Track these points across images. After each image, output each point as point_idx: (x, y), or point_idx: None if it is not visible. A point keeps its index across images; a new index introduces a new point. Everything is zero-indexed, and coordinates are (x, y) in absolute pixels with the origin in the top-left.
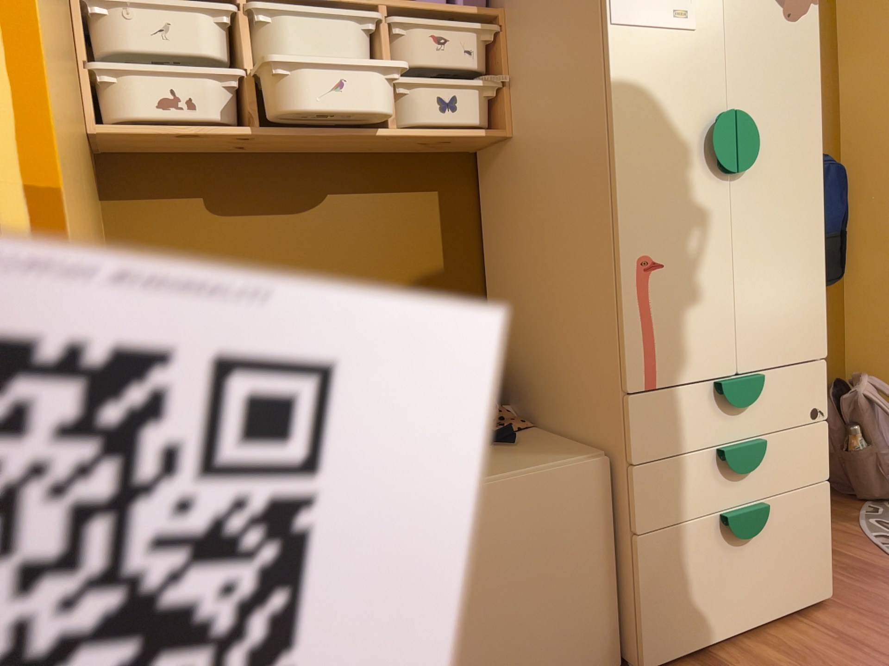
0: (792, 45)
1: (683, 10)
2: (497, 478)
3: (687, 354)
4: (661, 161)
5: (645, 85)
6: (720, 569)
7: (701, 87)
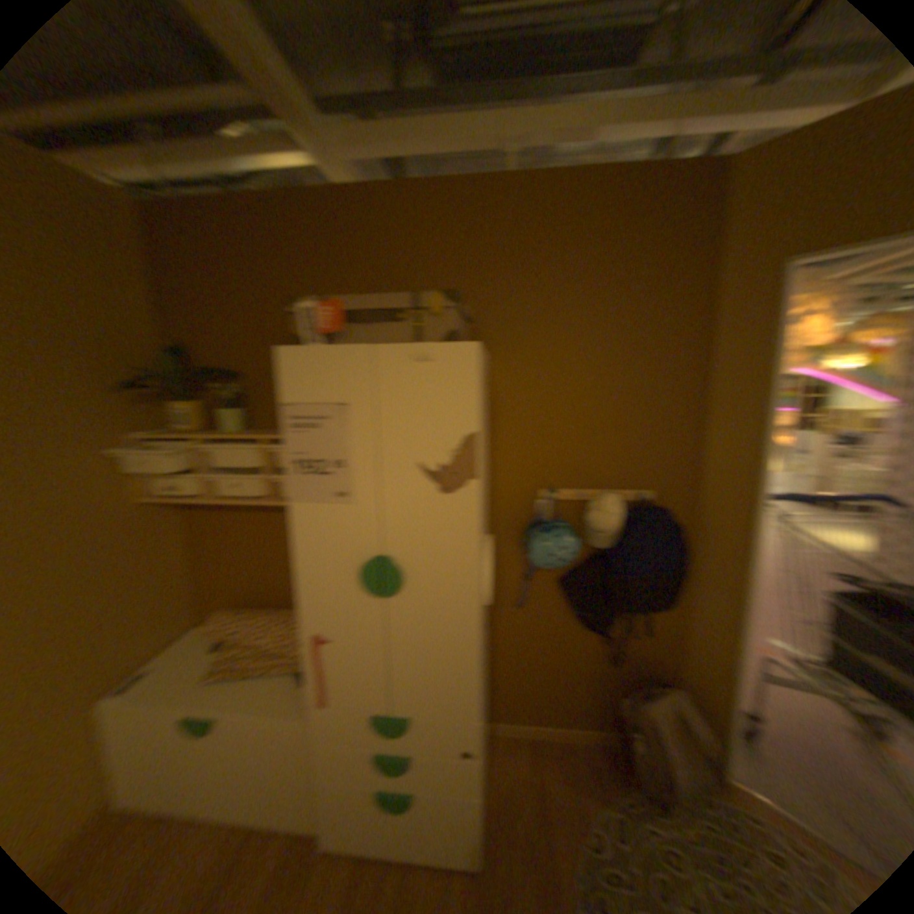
0: (444, 510)
1: (339, 492)
2: (243, 719)
3: (344, 696)
4: (324, 583)
5: (311, 538)
6: (372, 821)
7: (355, 540)
